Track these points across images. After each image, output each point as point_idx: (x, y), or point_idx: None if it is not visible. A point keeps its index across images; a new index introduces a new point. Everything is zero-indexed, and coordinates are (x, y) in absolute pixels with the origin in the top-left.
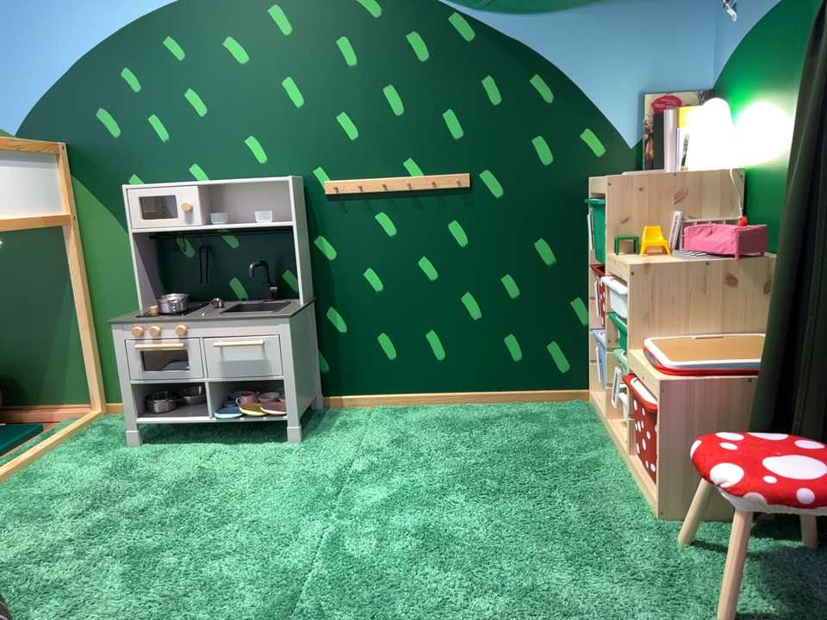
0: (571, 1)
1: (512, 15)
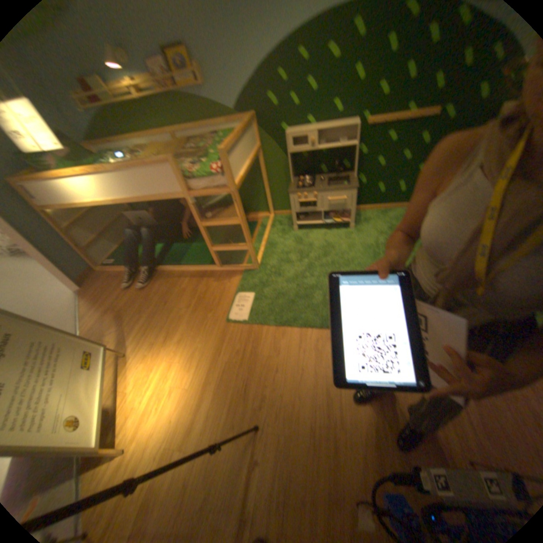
0: None
1: None
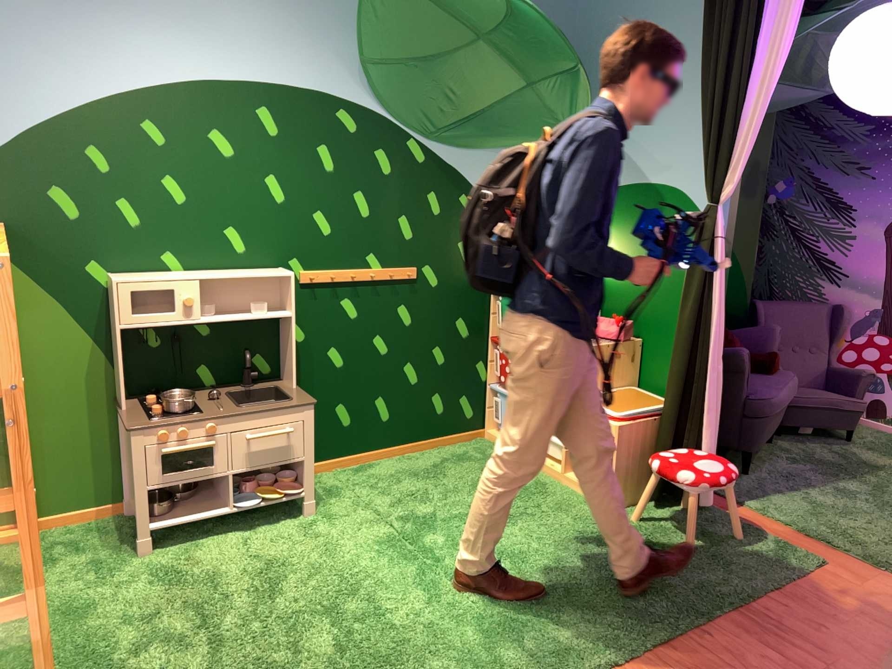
0: (490, 148)
1: (450, 150)
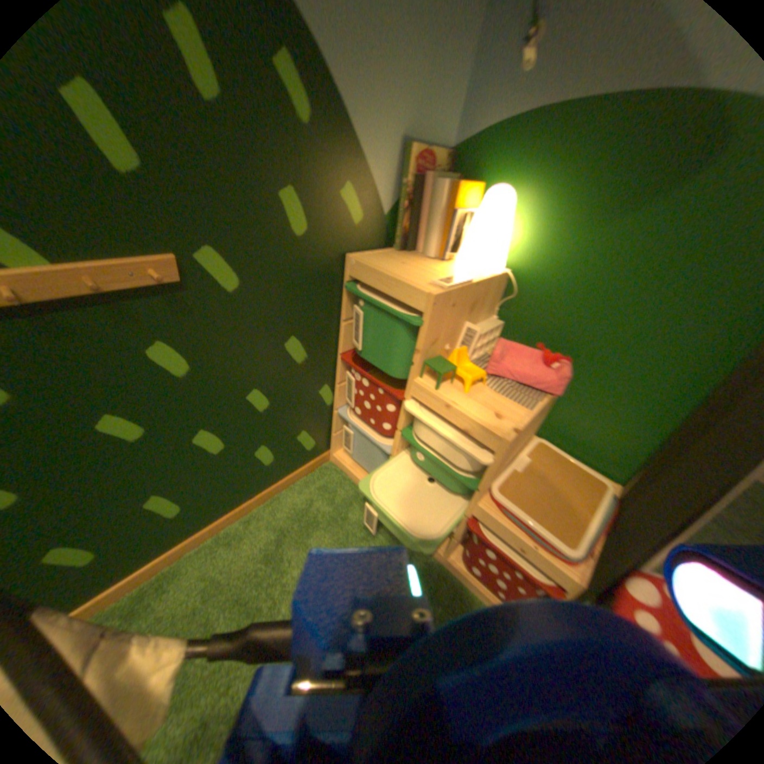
0: None
1: None
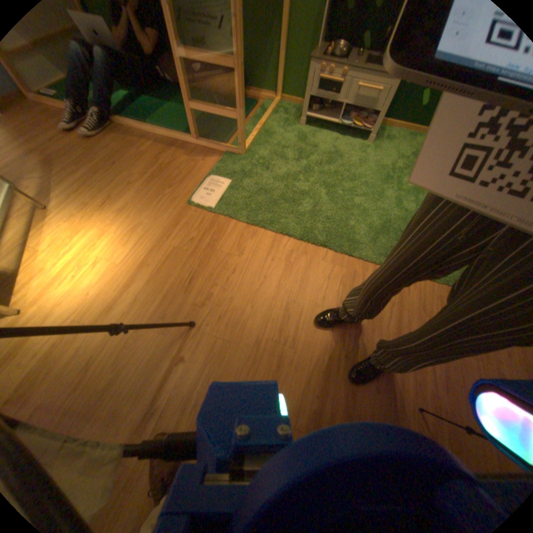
0: None
1: None
